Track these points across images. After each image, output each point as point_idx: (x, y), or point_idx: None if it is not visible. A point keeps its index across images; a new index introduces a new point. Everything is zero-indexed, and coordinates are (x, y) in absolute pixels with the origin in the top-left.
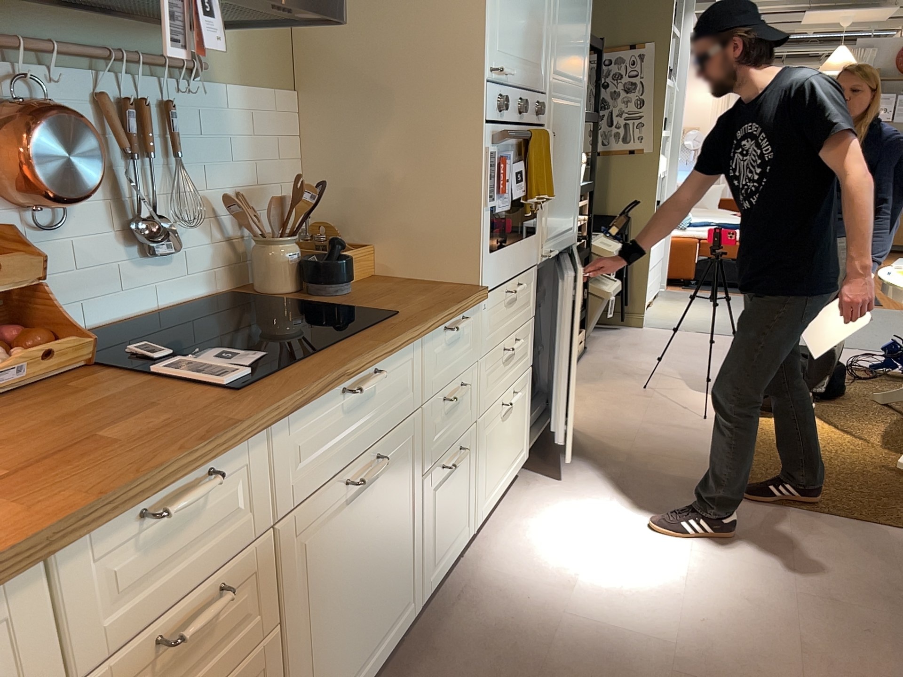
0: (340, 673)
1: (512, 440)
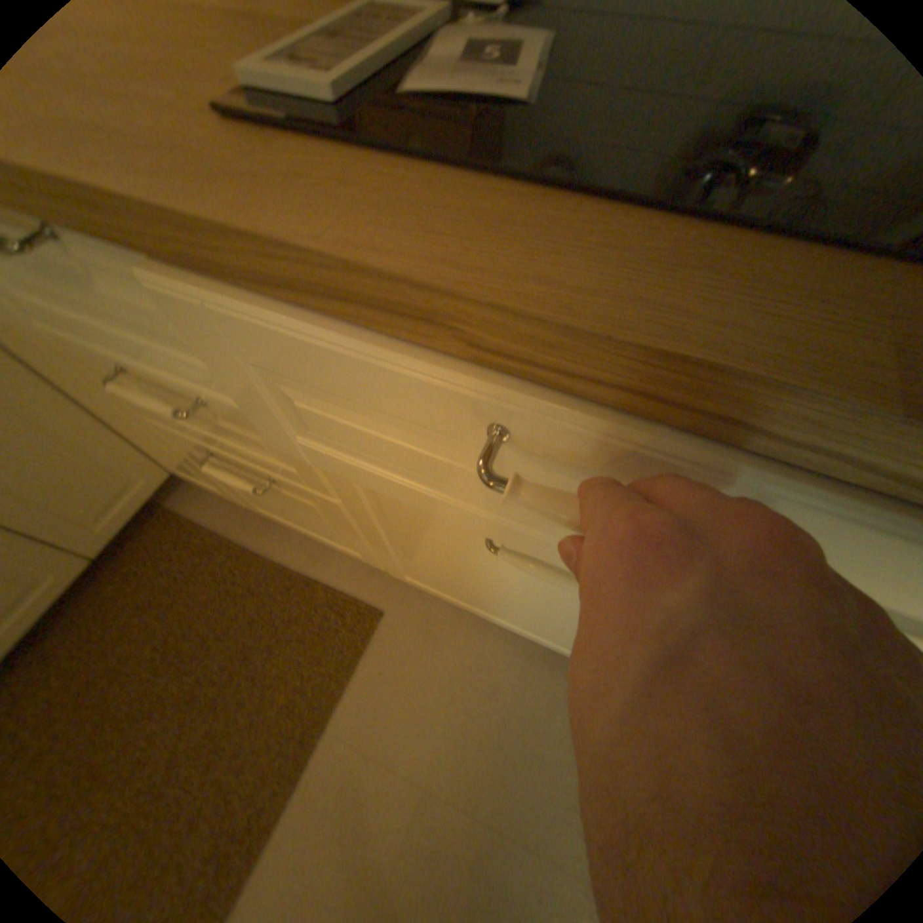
0: (460, 598)
1: None
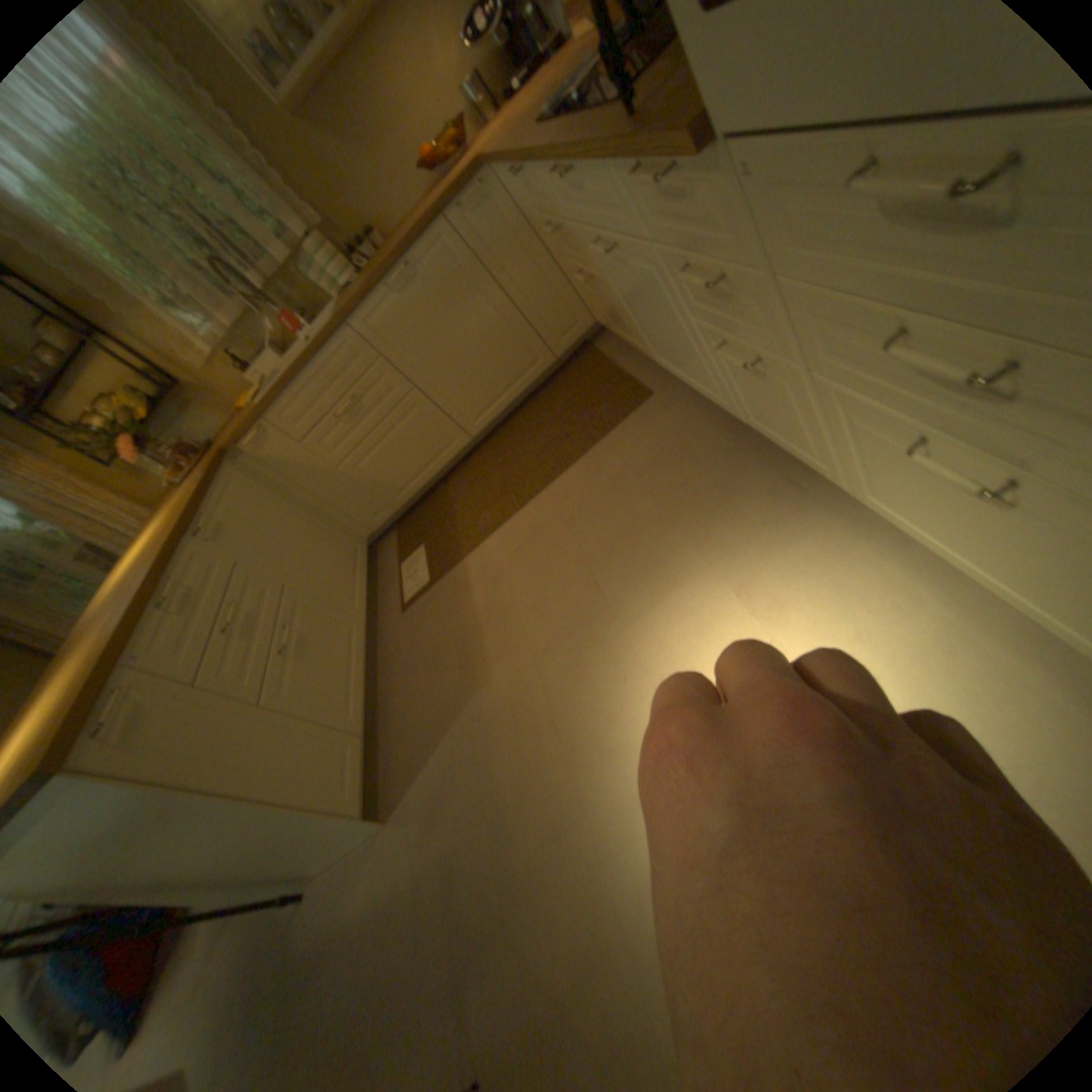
0: (664, 350)
1: (1014, 552)
